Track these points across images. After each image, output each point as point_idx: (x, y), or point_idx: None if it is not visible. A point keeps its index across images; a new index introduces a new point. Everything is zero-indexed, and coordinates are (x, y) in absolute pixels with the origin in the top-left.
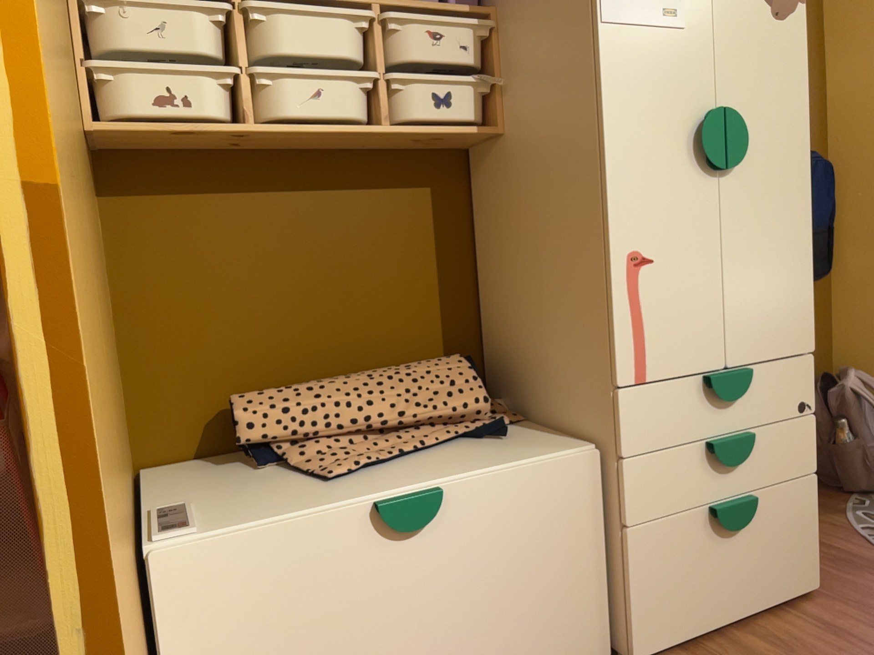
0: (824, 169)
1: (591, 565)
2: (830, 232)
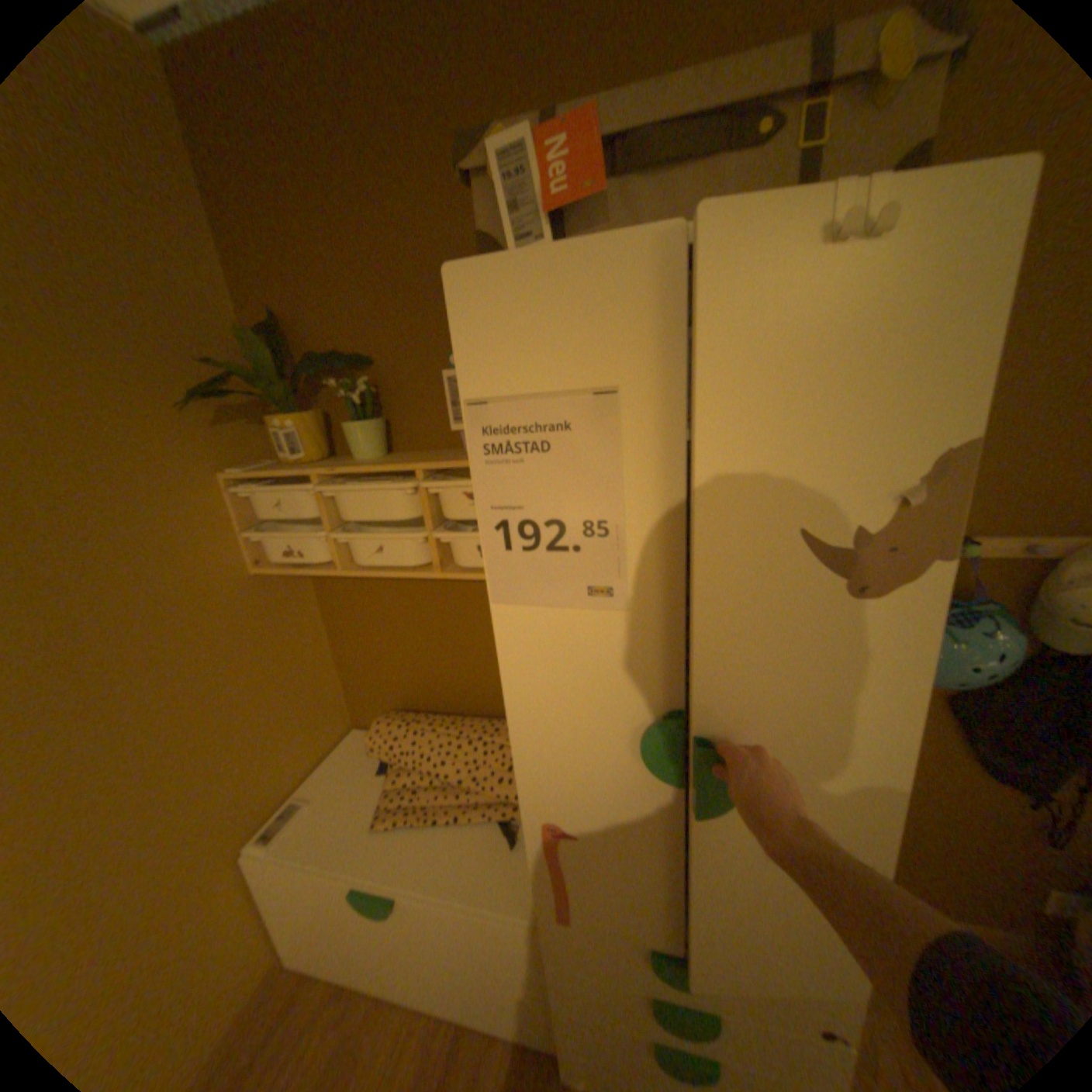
0: None
1: (533, 996)
2: None
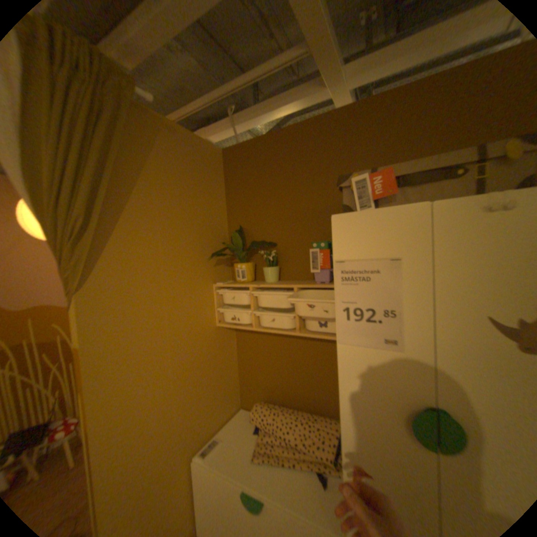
0: None
1: None
2: None
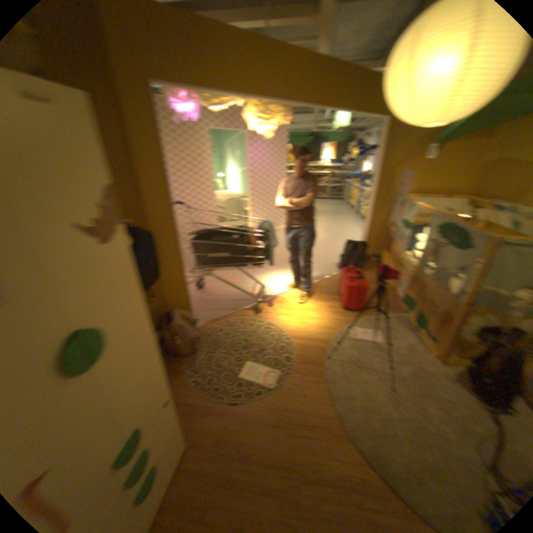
0: (151, 237)
1: None
2: (158, 260)
